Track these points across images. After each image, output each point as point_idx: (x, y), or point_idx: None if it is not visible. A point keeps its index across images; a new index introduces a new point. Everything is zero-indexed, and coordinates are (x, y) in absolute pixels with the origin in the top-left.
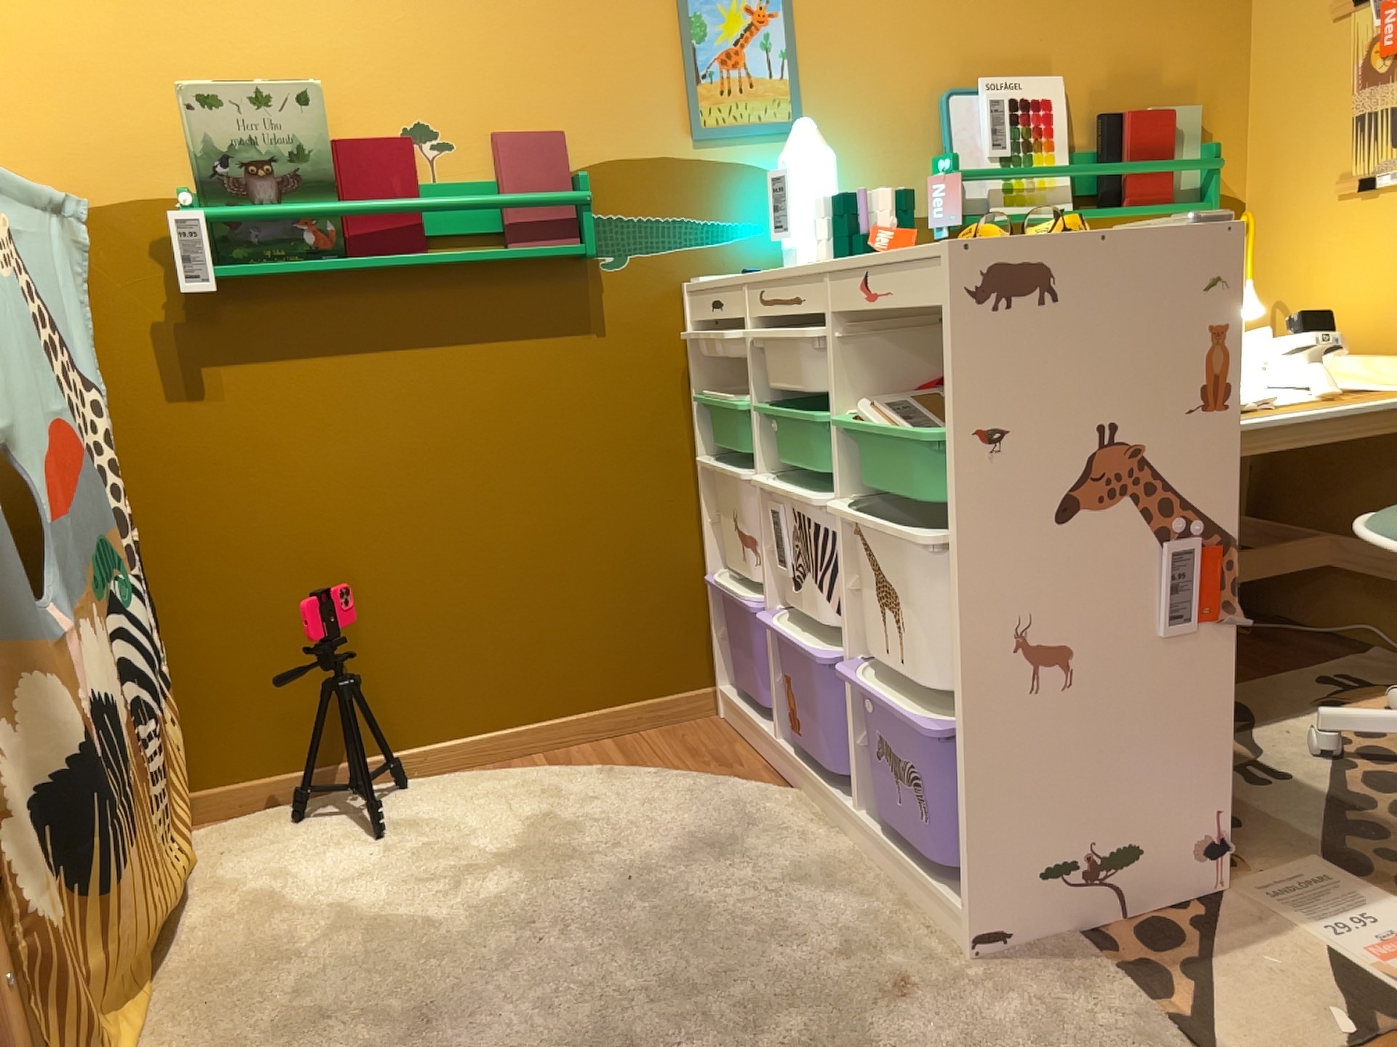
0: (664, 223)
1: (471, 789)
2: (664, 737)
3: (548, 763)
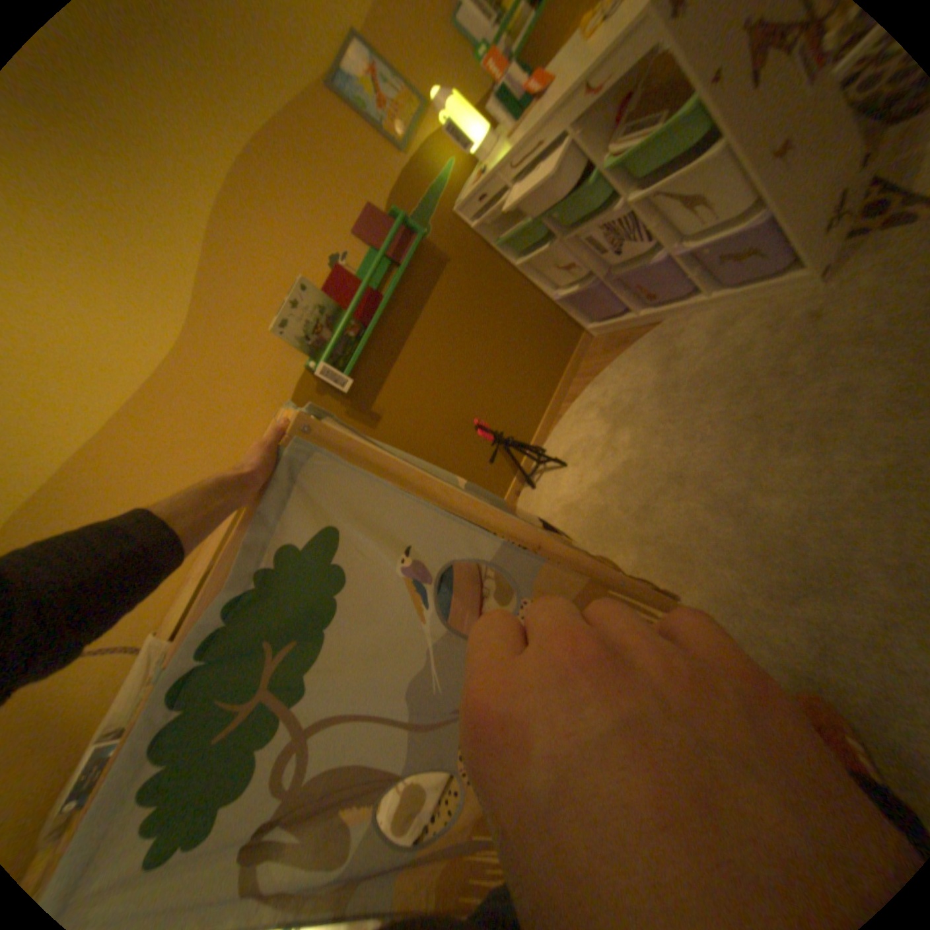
0: (427, 195)
1: (567, 430)
2: (591, 358)
3: (572, 402)
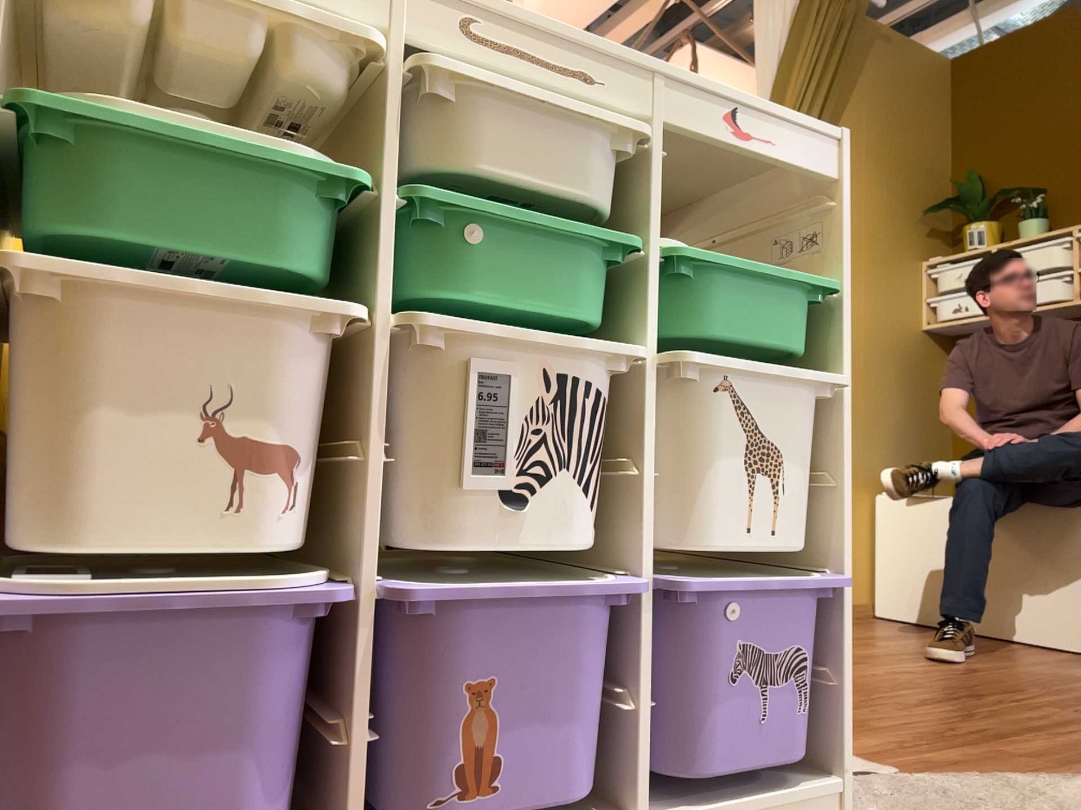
0: None
1: None
2: None
3: None
